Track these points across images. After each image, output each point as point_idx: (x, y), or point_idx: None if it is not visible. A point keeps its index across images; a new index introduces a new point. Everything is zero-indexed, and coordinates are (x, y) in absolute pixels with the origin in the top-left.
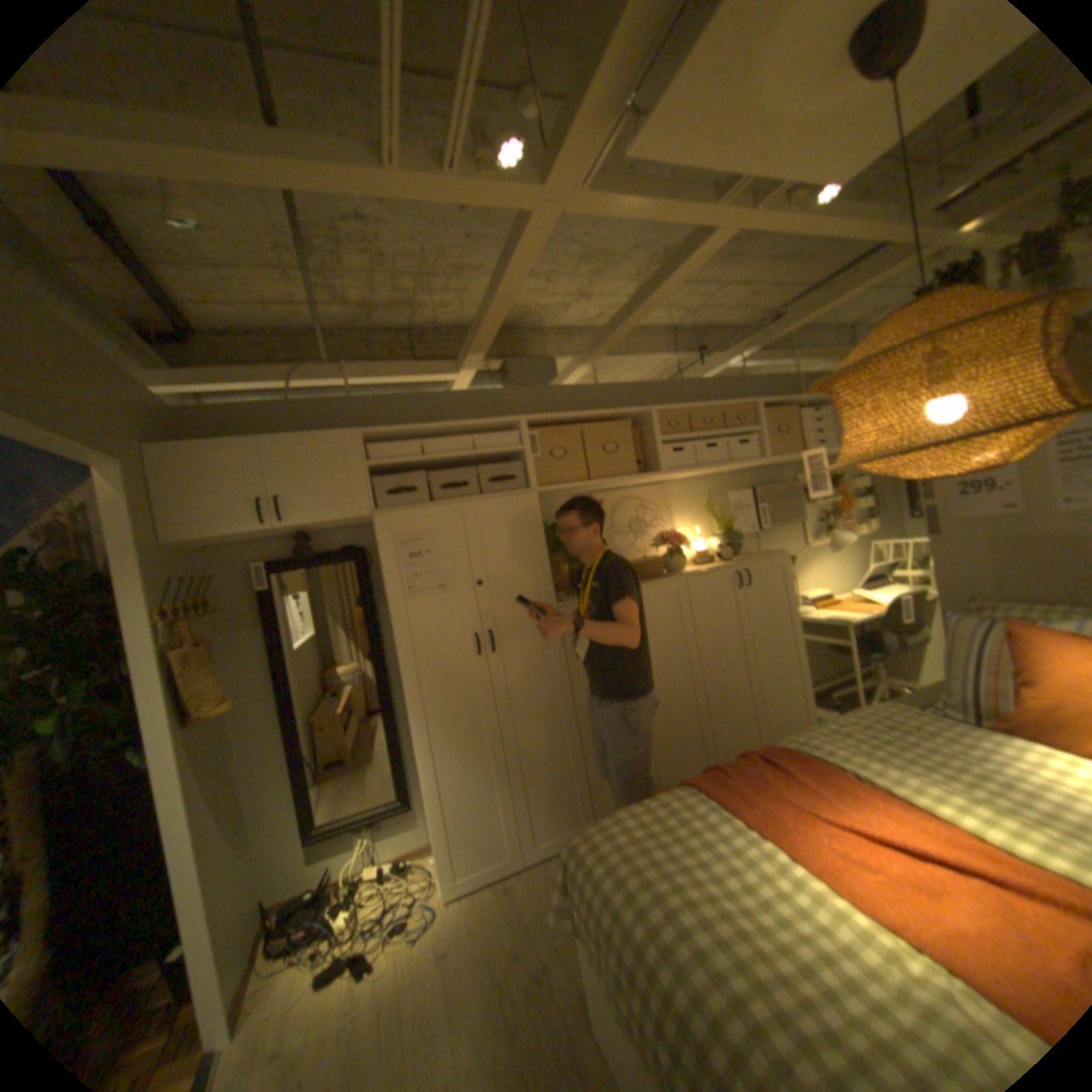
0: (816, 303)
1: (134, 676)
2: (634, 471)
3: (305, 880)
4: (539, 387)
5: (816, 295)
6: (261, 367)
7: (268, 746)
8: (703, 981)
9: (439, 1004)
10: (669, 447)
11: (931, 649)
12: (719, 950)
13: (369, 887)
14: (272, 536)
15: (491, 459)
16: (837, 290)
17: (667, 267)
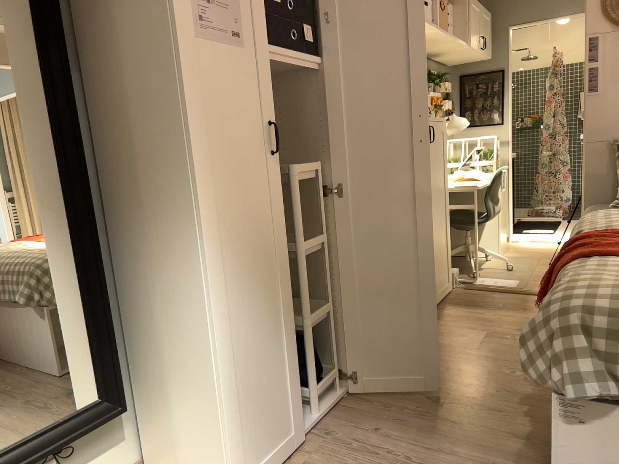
0: None
1: None
2: None
3: None
4: None
5: None
6: None
7: None
8: None
9: None
10: None
11: (491, 221)
12: None
13: None
14: None
15: None
16: None
17: None
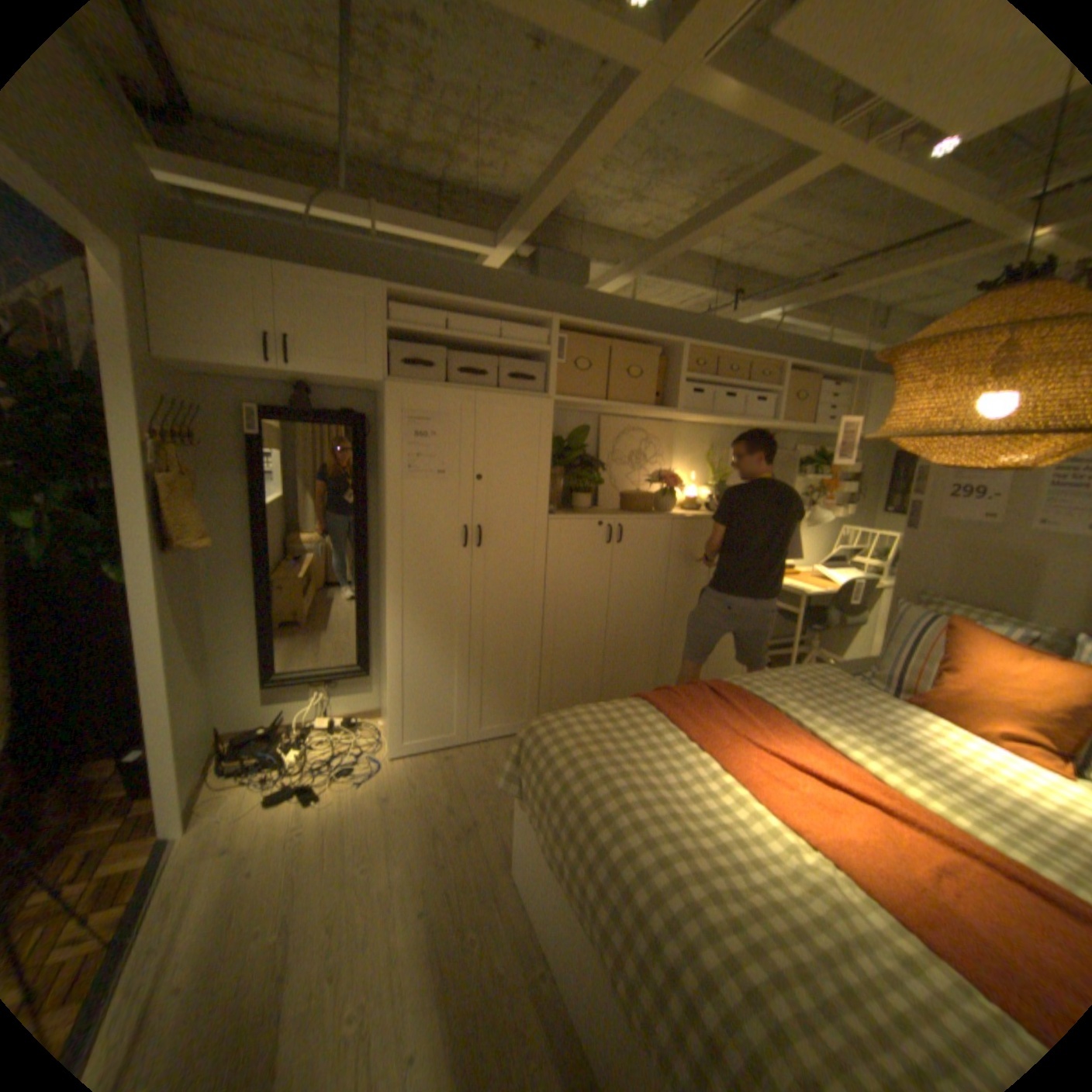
0: (877, 271)
1: (121, 491)
2: (651, 403)
3: (261, 718)
4: (577, 289)
5: (880, 263)
6: (283, 183)
7: (240, 591)
8: (639, 843)
9: (380, 835)
10: (691, 387)
11: (864, 632)
12: (654, 824)
13: (320, 734)
14: (271, 381)
15: (514, 354)
16: (903, 263)
17: (752, 187)
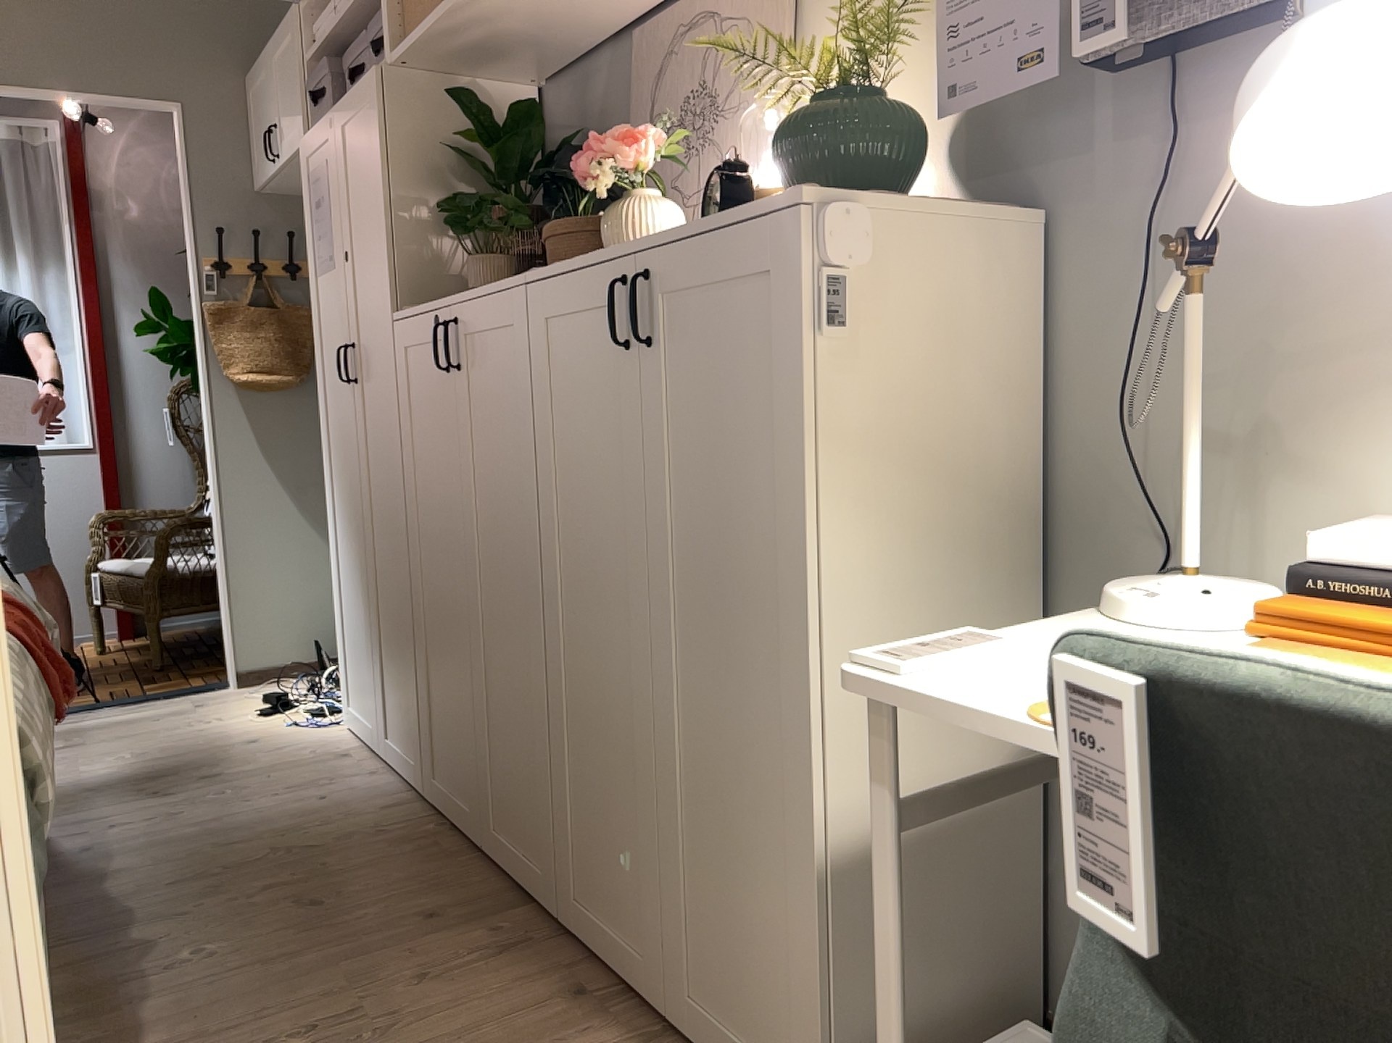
0: None
1: (193, 321)
2: None
3: None
4: None
5: None
6: None
7: None
8: None
9: (179, 752)
10: None
11: None
12: None
13: None
14: None
15: None
16: None
17: None
